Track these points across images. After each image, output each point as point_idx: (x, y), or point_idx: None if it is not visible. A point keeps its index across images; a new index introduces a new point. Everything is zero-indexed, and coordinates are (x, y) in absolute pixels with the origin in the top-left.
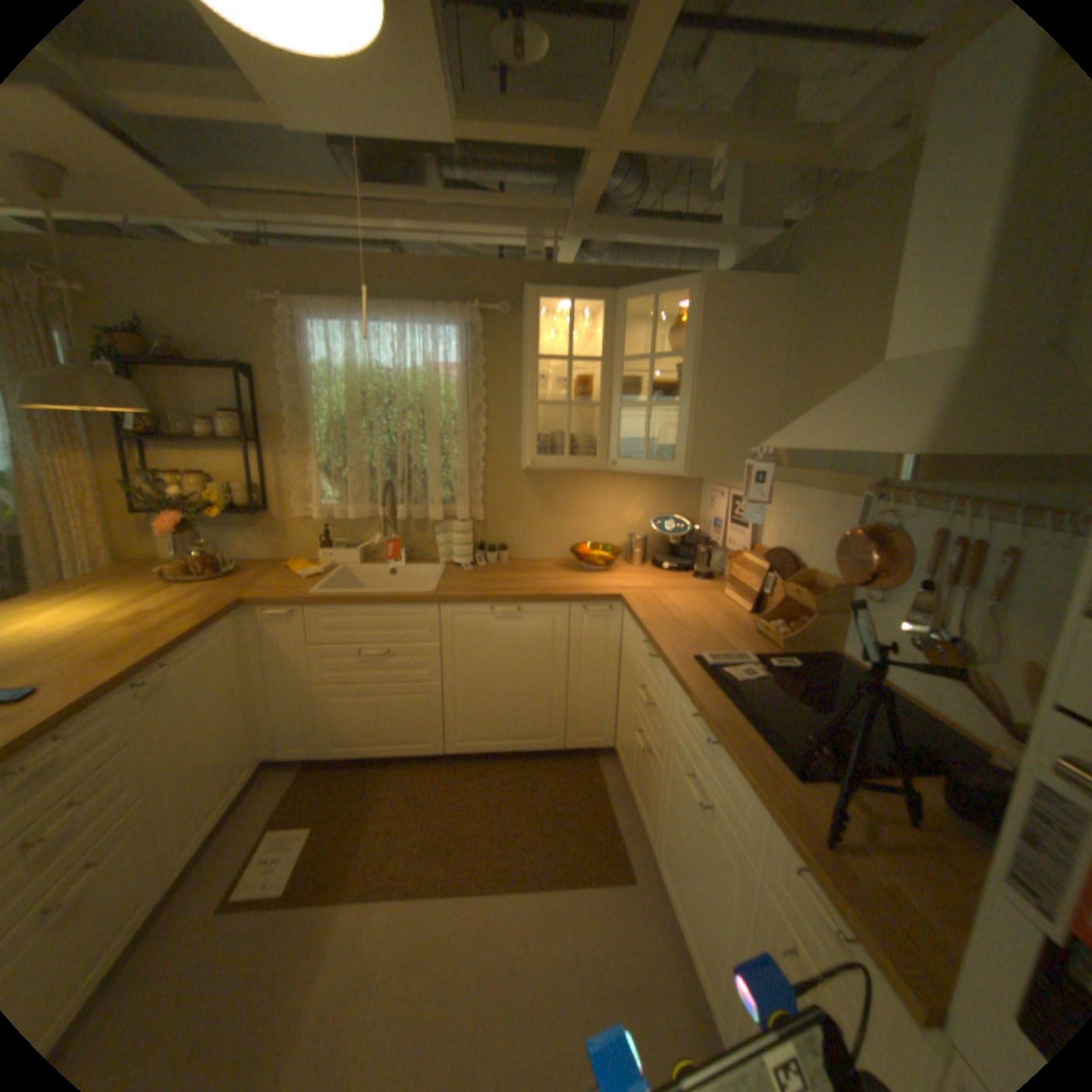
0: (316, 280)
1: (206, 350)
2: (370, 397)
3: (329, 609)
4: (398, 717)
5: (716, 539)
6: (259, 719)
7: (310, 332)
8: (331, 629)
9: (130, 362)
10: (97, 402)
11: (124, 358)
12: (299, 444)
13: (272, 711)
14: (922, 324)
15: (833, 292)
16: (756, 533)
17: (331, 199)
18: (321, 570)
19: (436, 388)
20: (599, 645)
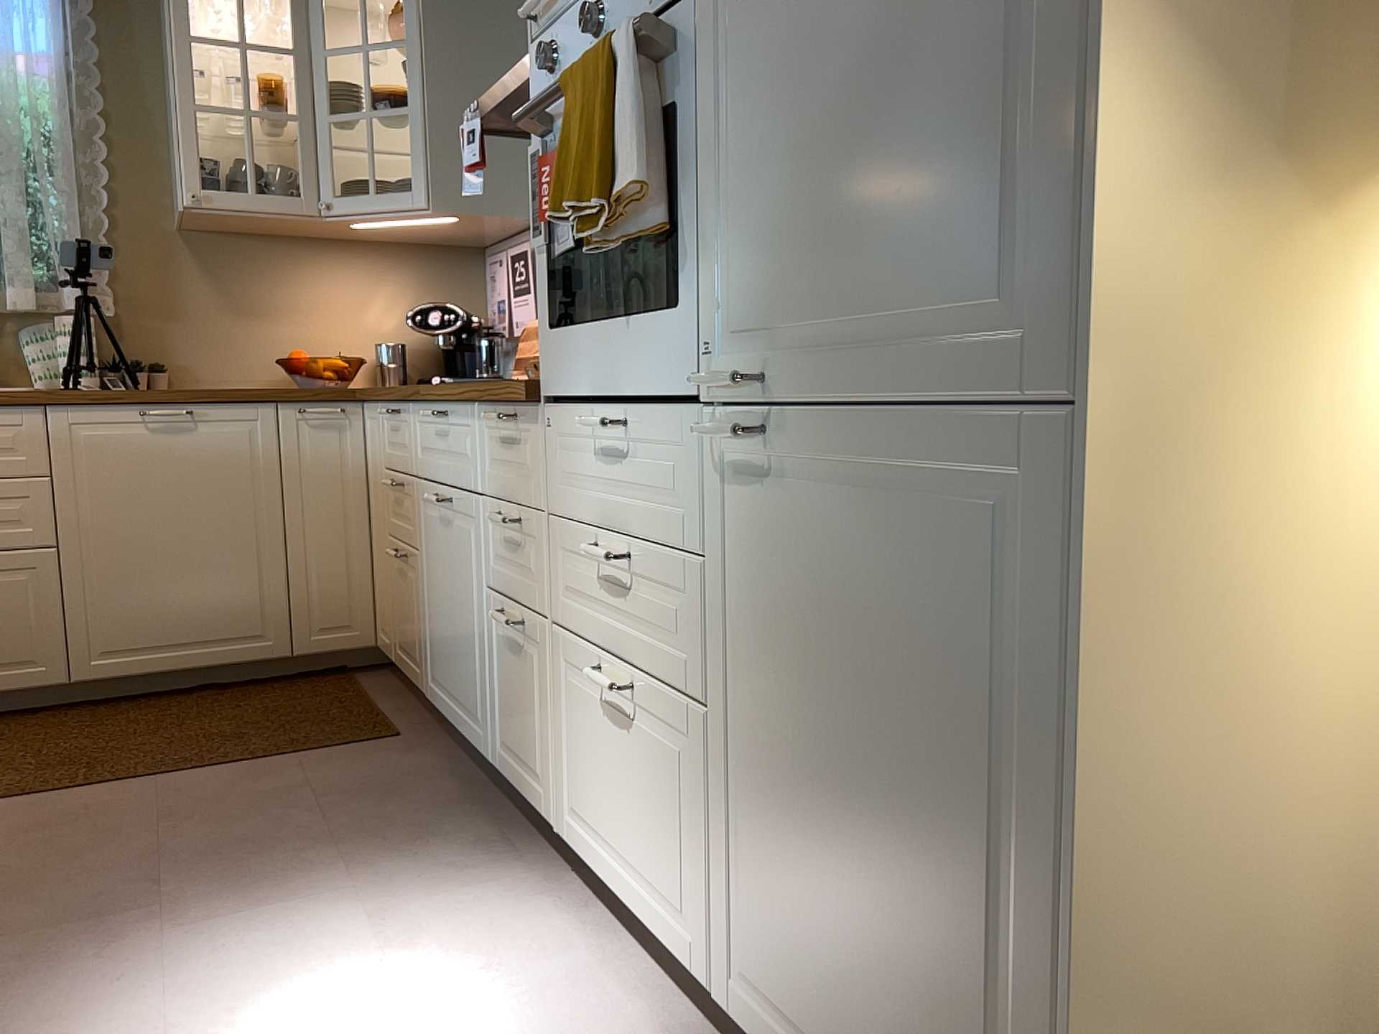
0: None
1: None
2: None
3: None
4: None
5: (500, 329)
6: None
7: None
8: None
9: None
10: None
11: None
12: None
13: None
14: None
15: None
16: None
17: None
18: None
19: (11, 86)
20: (330, 471)
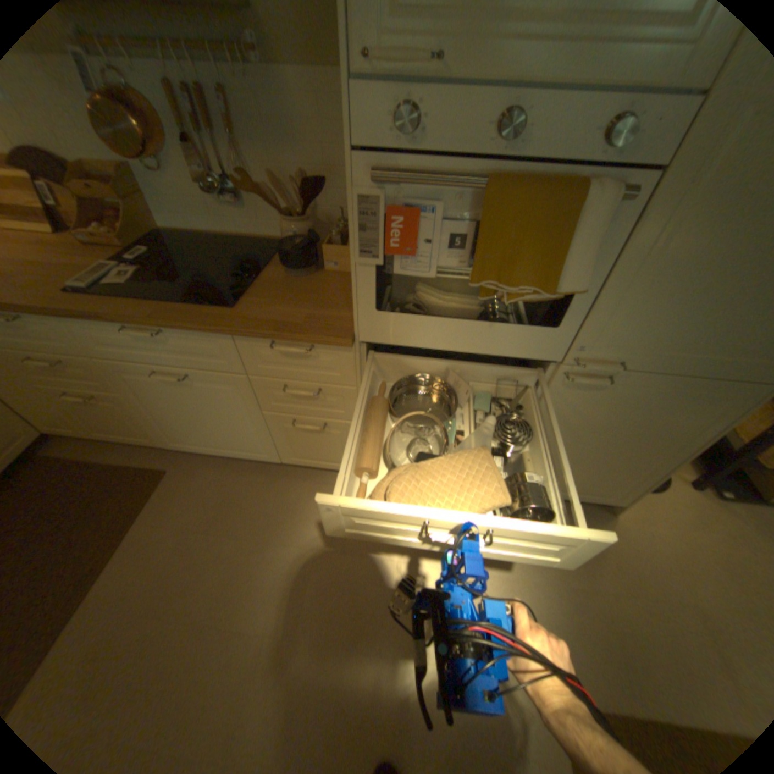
0: None
1: None
2: None
3: None
4: None
5: None
6: None
7: None
8: None
9: None
10: None
11: None
12: None
13: None
14: None
15: None
16: None
17: None
18: None
19: None
20: None
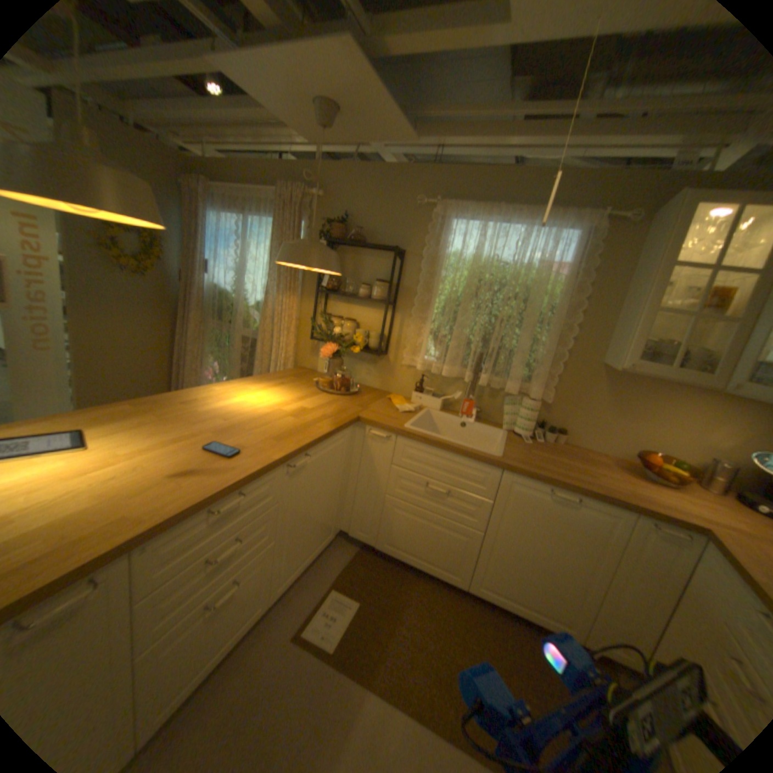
0: (469, 189)
1: (380, 238)
2: (484, 283)
3: (415, 444)
4: (441, 545)
5: None
6: (347, 502)
7: (454, 228)
8: (412, 459)
9: (335, 243)
10: (316, 265)
11: (333, 239)
12: (421, 312)
13: (356, 501)
14: None
15: None
16: None
17: (502, 122)
18: (413, 409)
19: (546, 282)
20: (663, 569)
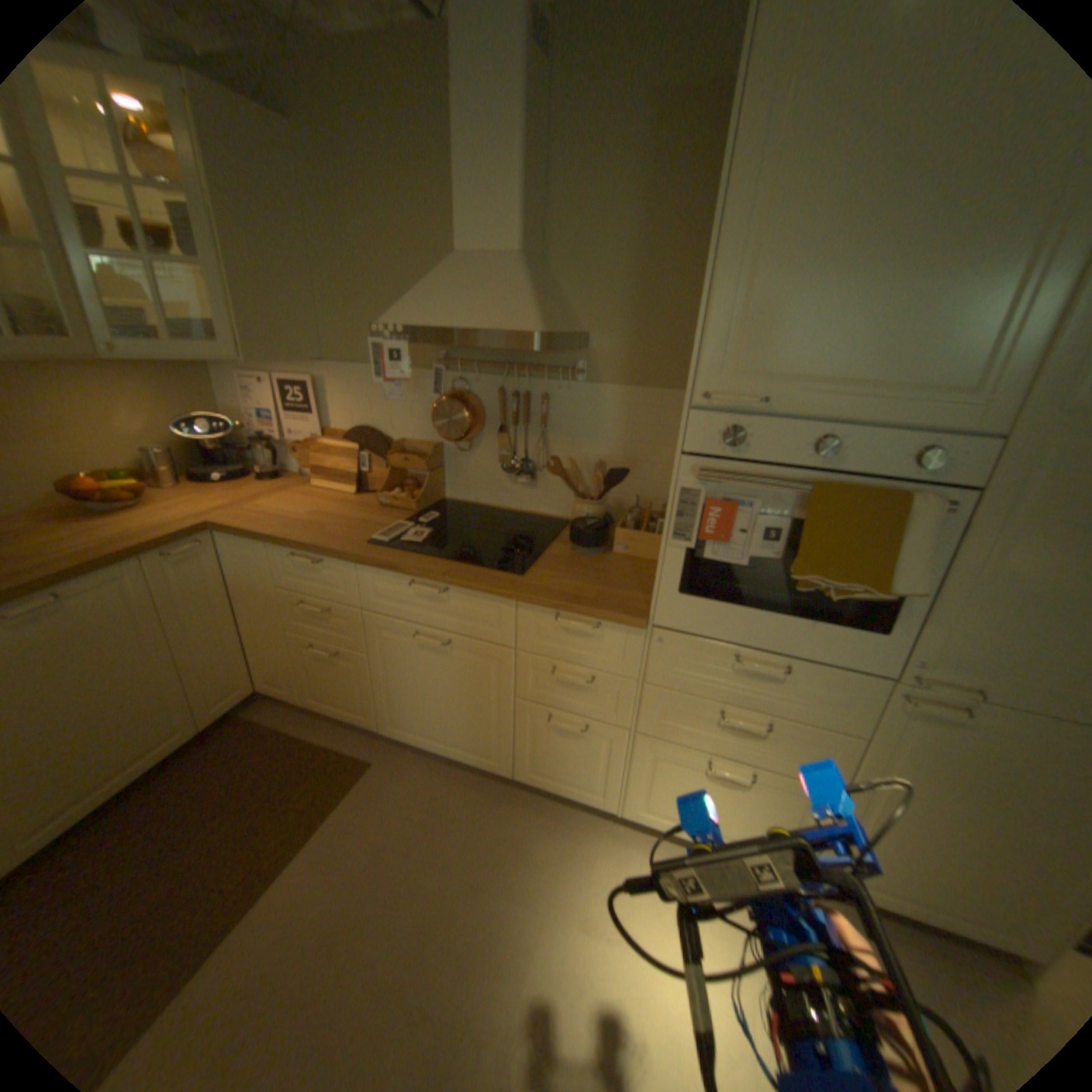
0: None
1: None
2: None
3: None
4: None
5: (265, 434)
6: None
7: None
8: None
9: None
10: None
11: None
12: None
13: None
14: (479, 227)
15: (342, 161)
16: (317, 418)
17: None
18: None
19: None
20: (198, 593)
